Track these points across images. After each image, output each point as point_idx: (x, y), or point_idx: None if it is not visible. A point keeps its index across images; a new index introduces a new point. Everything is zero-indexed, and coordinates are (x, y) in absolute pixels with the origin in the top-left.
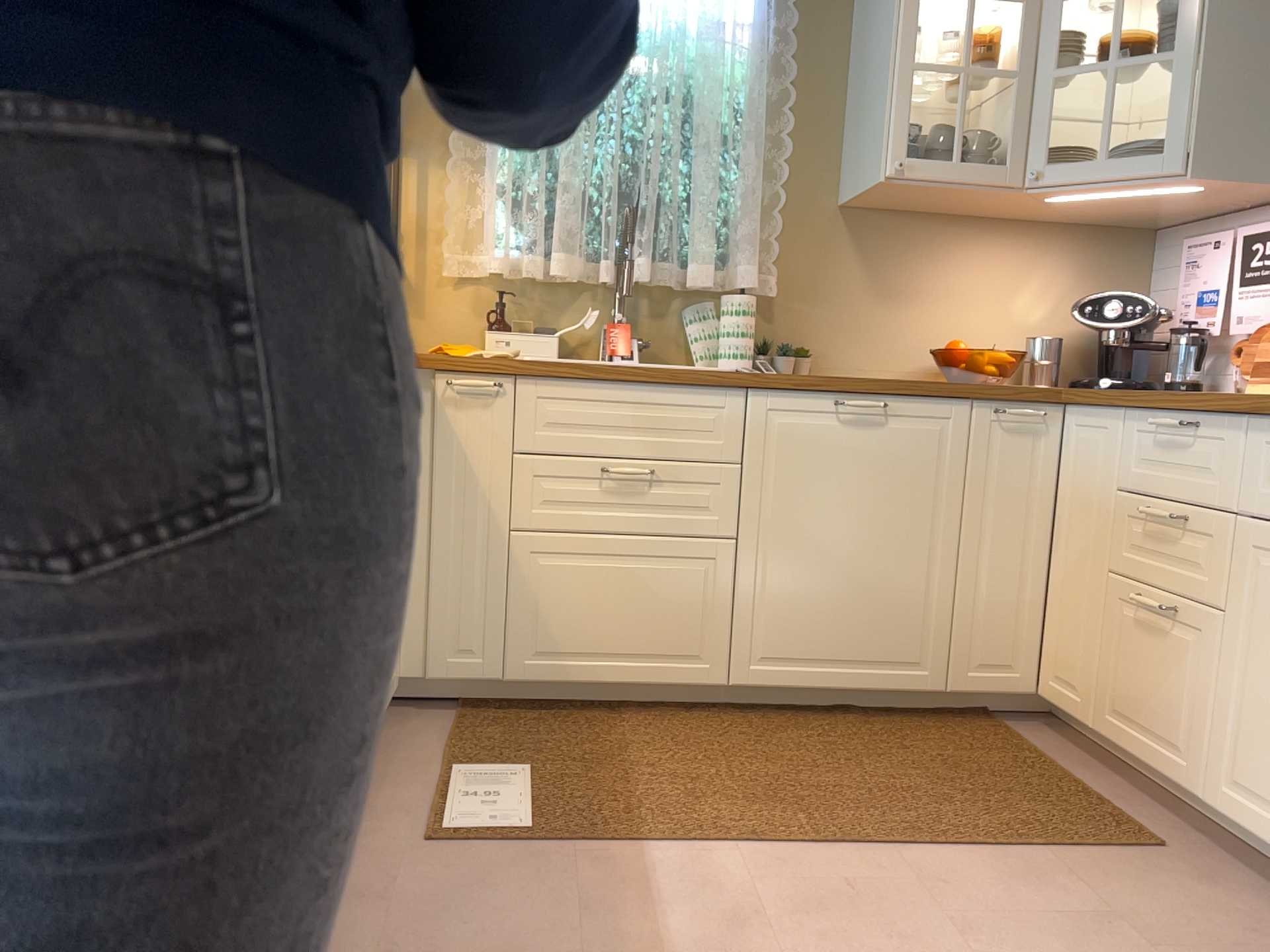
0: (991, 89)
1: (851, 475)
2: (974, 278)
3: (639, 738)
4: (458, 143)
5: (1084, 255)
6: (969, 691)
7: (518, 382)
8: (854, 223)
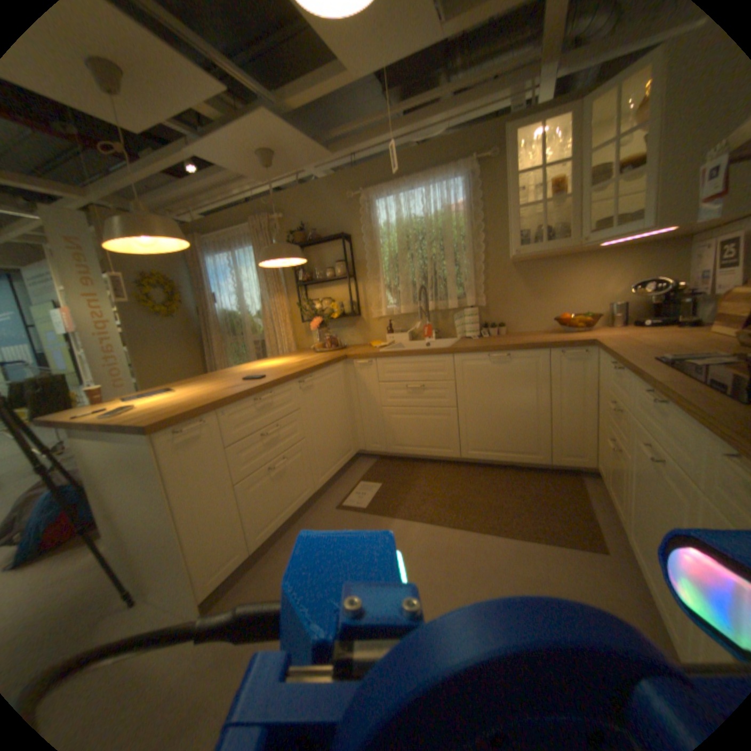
0: (573, 198)
1: (497, 383)
2: (581, 282)
3: (424, 475)
4: (370, 275)
5: (644, 259)
6: (561, 466)
7: (376, 360)
8: (519, 270)
